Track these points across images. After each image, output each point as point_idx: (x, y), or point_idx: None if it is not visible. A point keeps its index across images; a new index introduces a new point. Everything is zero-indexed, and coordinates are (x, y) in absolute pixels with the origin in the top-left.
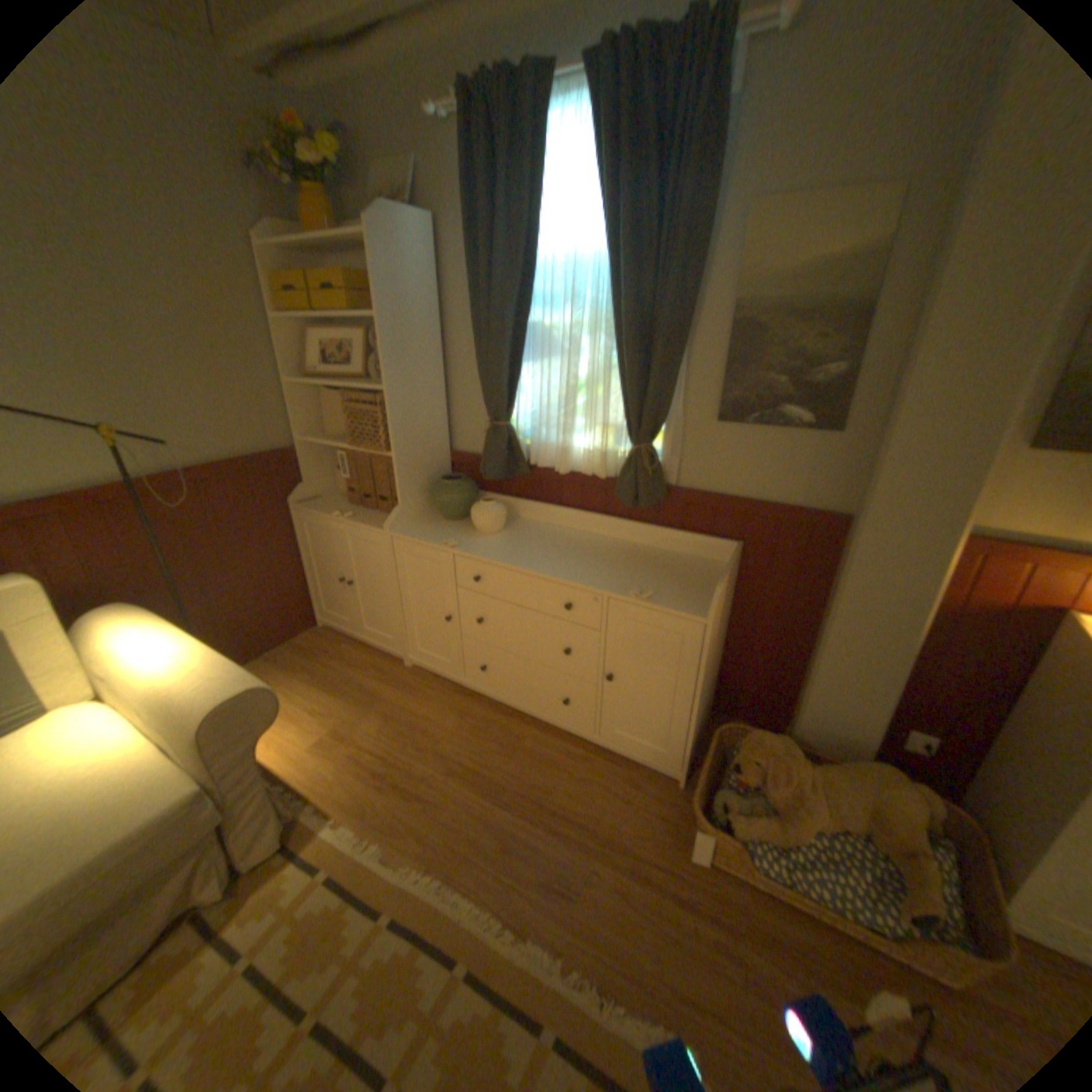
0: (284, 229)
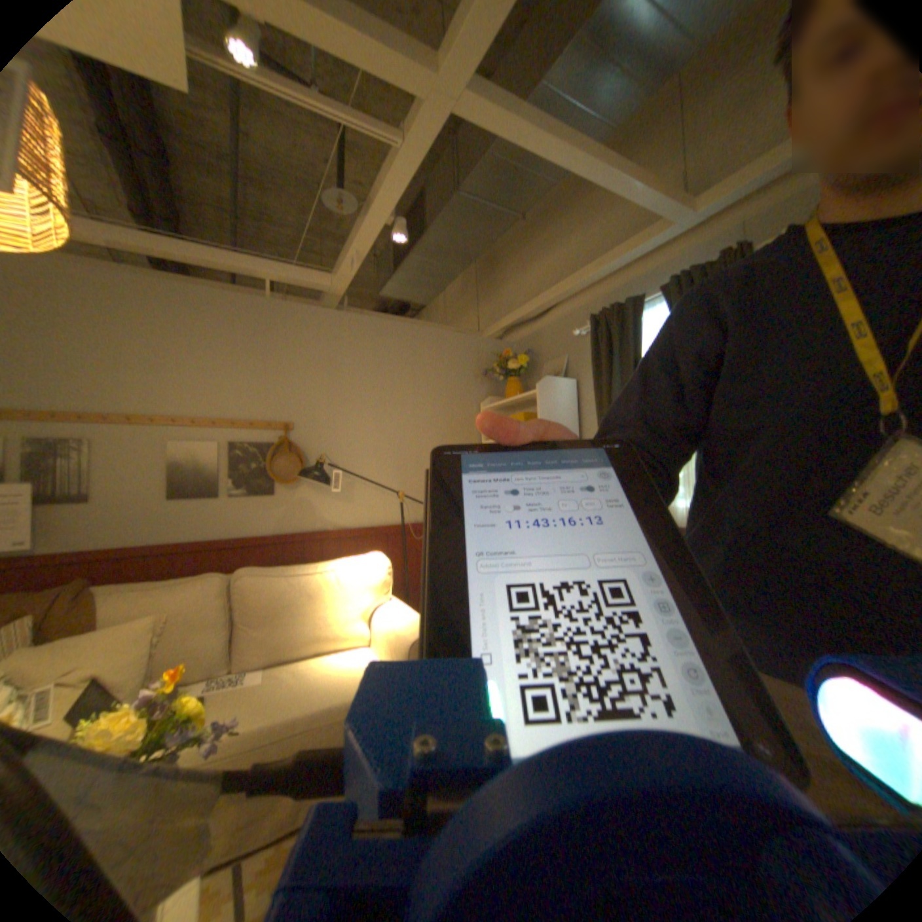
0: (496, 401)
